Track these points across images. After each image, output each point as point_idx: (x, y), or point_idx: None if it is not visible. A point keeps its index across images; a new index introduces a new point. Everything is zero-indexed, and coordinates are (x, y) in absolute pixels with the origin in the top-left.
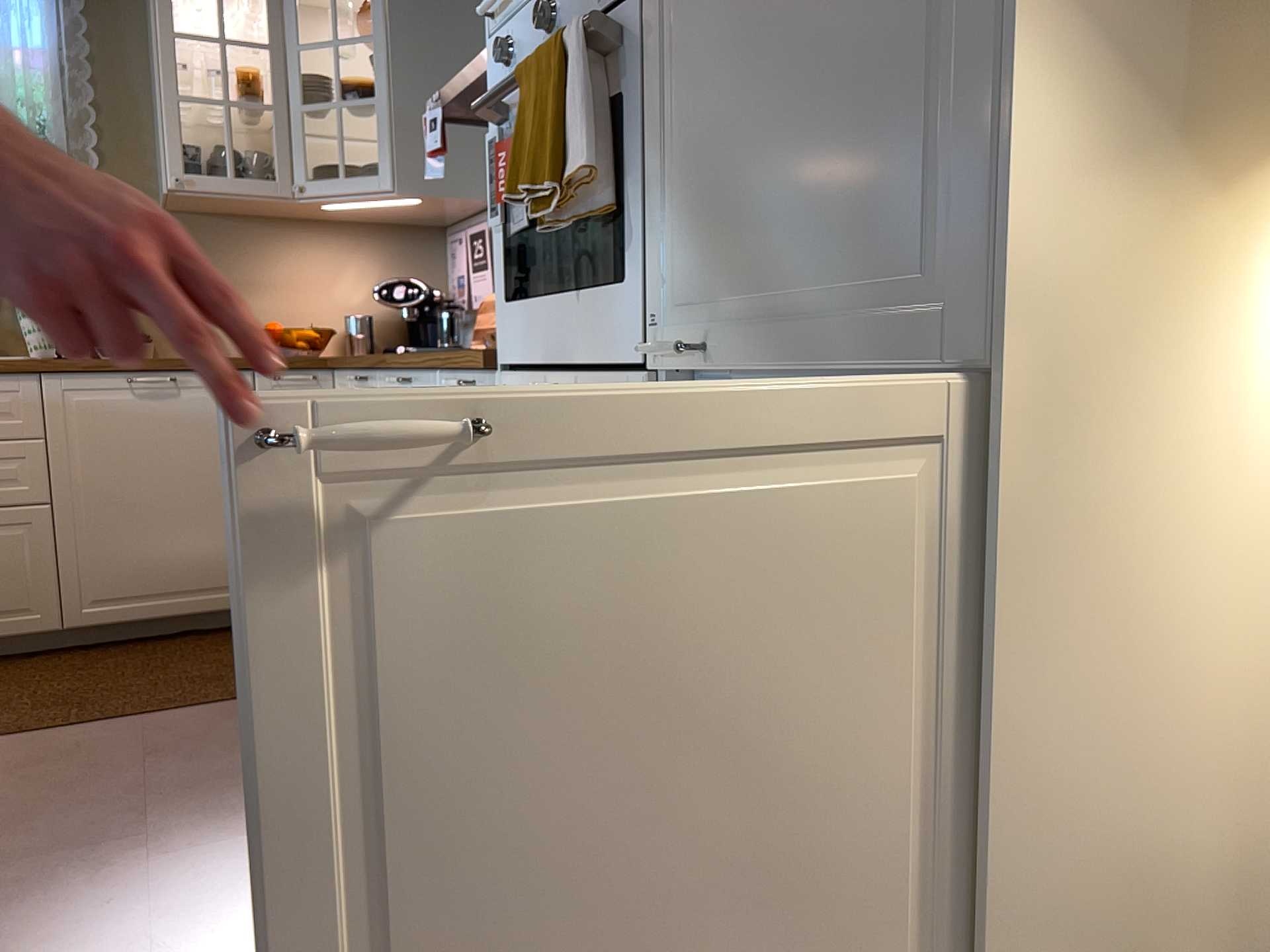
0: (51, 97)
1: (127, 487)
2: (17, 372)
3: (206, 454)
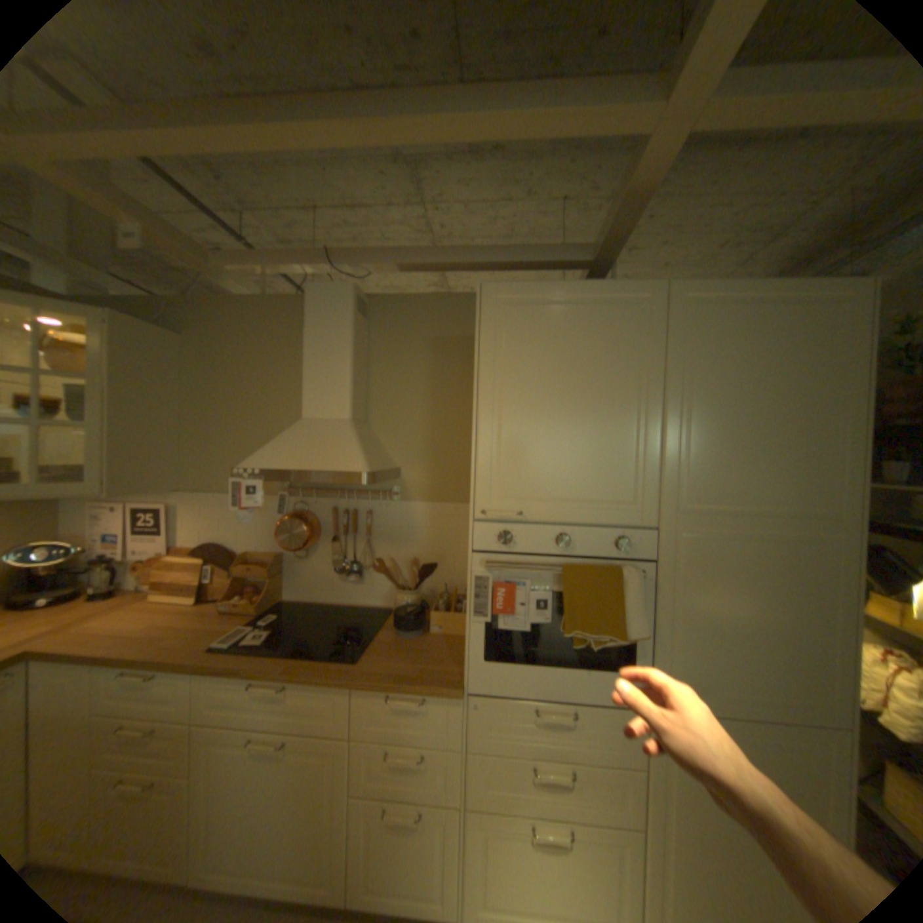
0: None
1: None
2: None
3: None
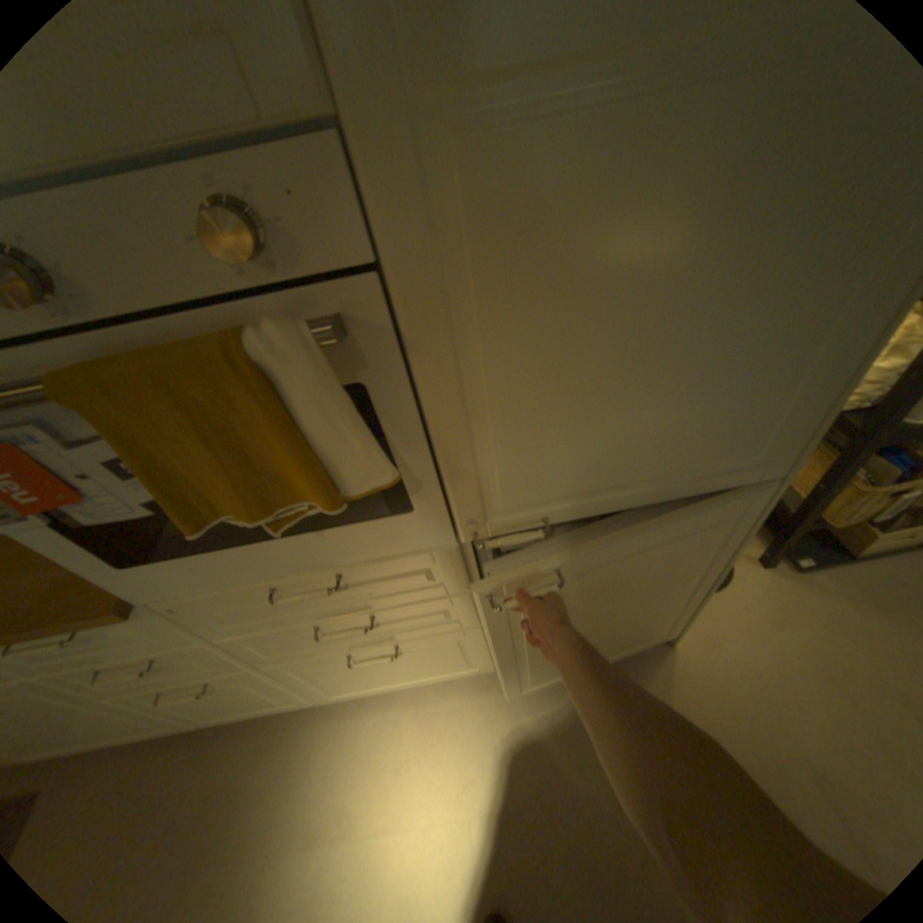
0: None
1: None
2: None
3: None
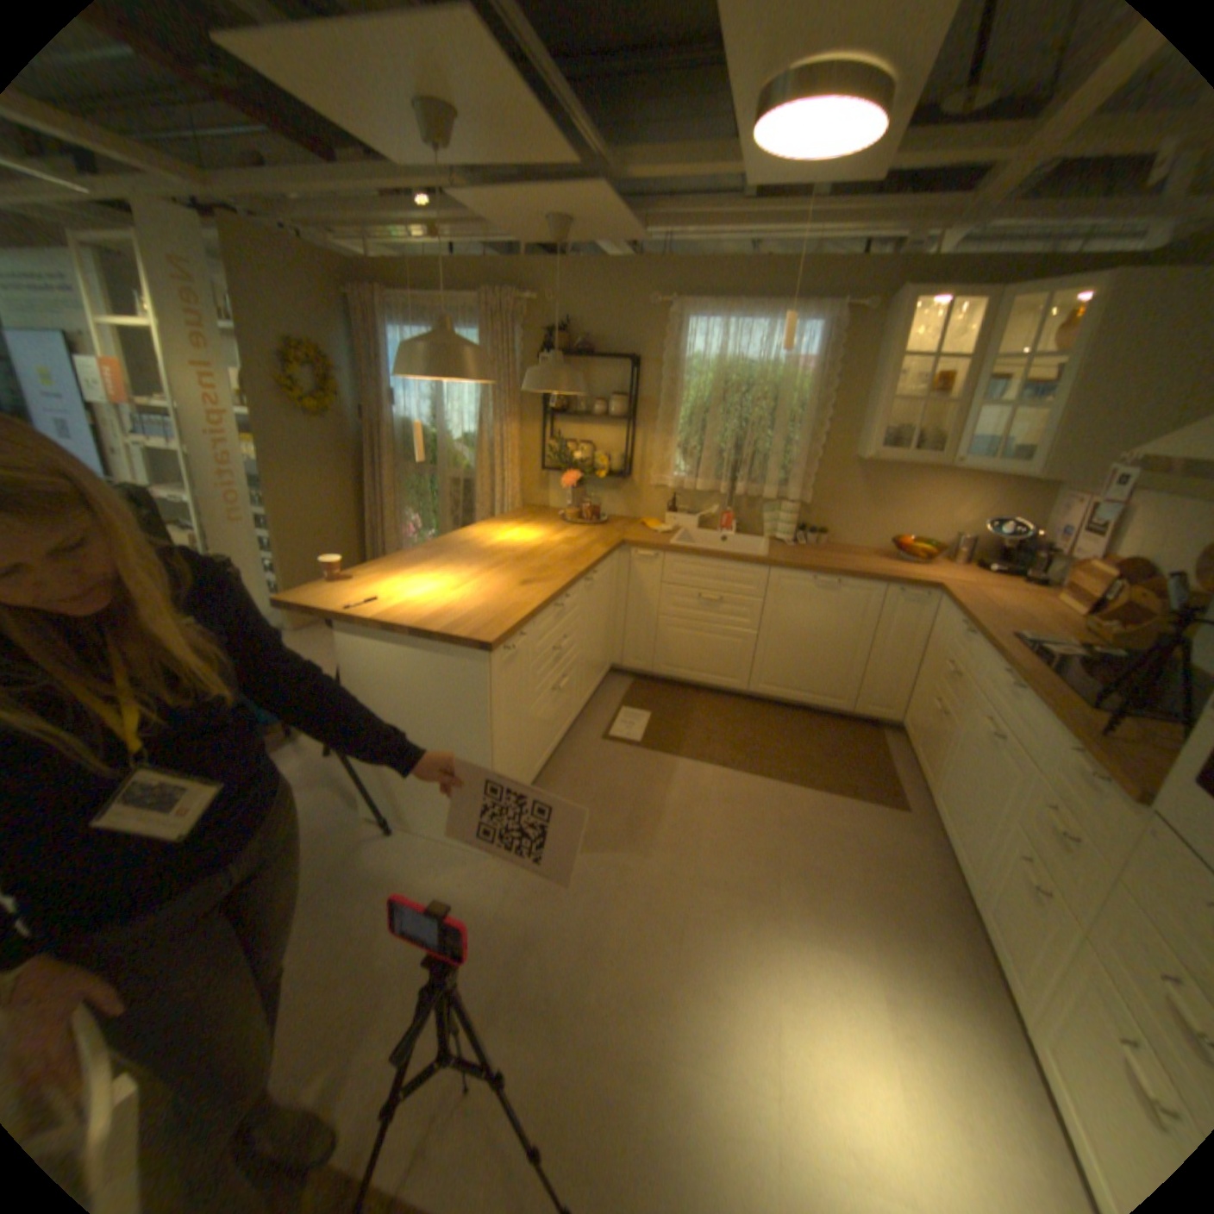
0: (812, 389)
1: (797, 633)
2: (760, 565)
3: (845, 625)
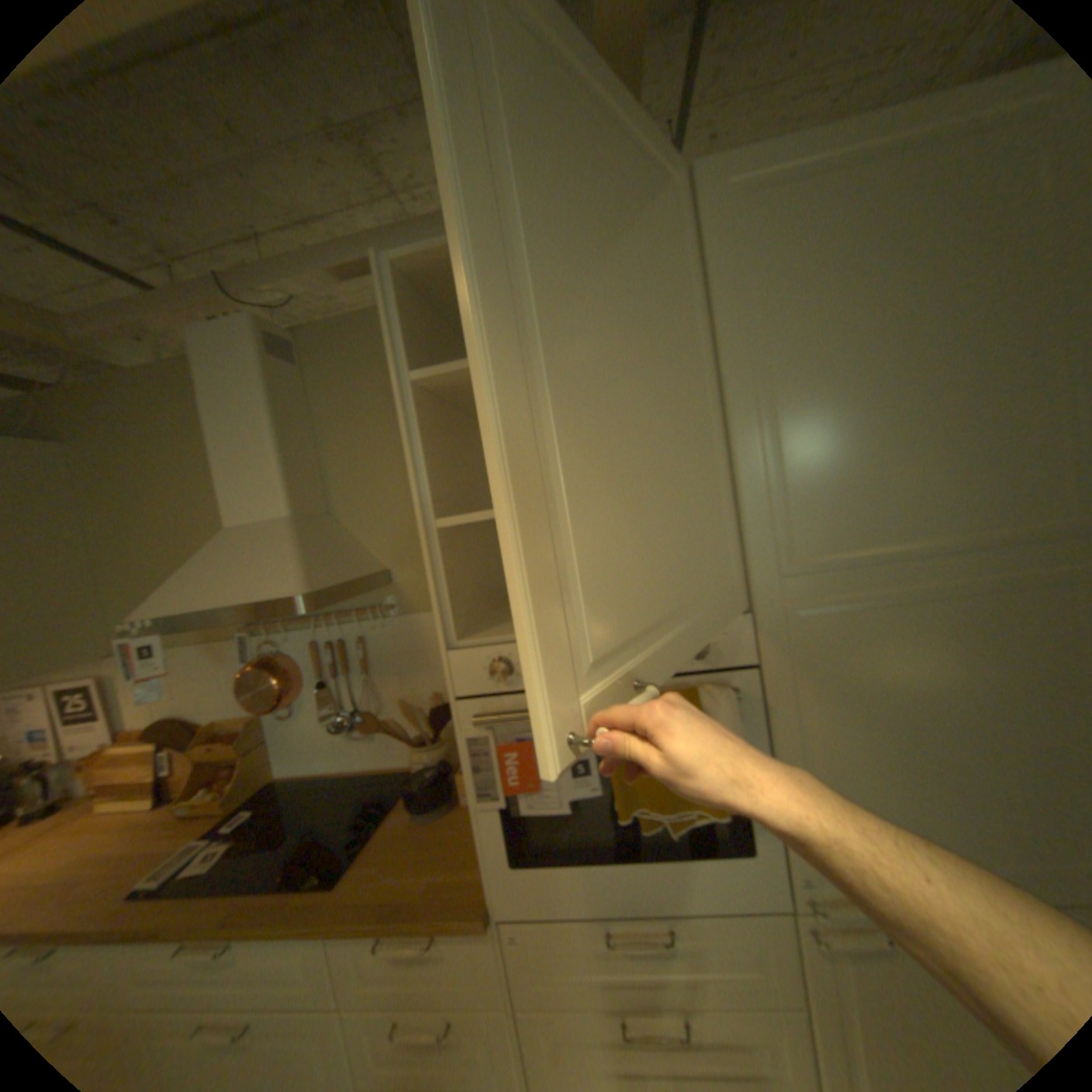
0: None
1: None
2: None
3: None
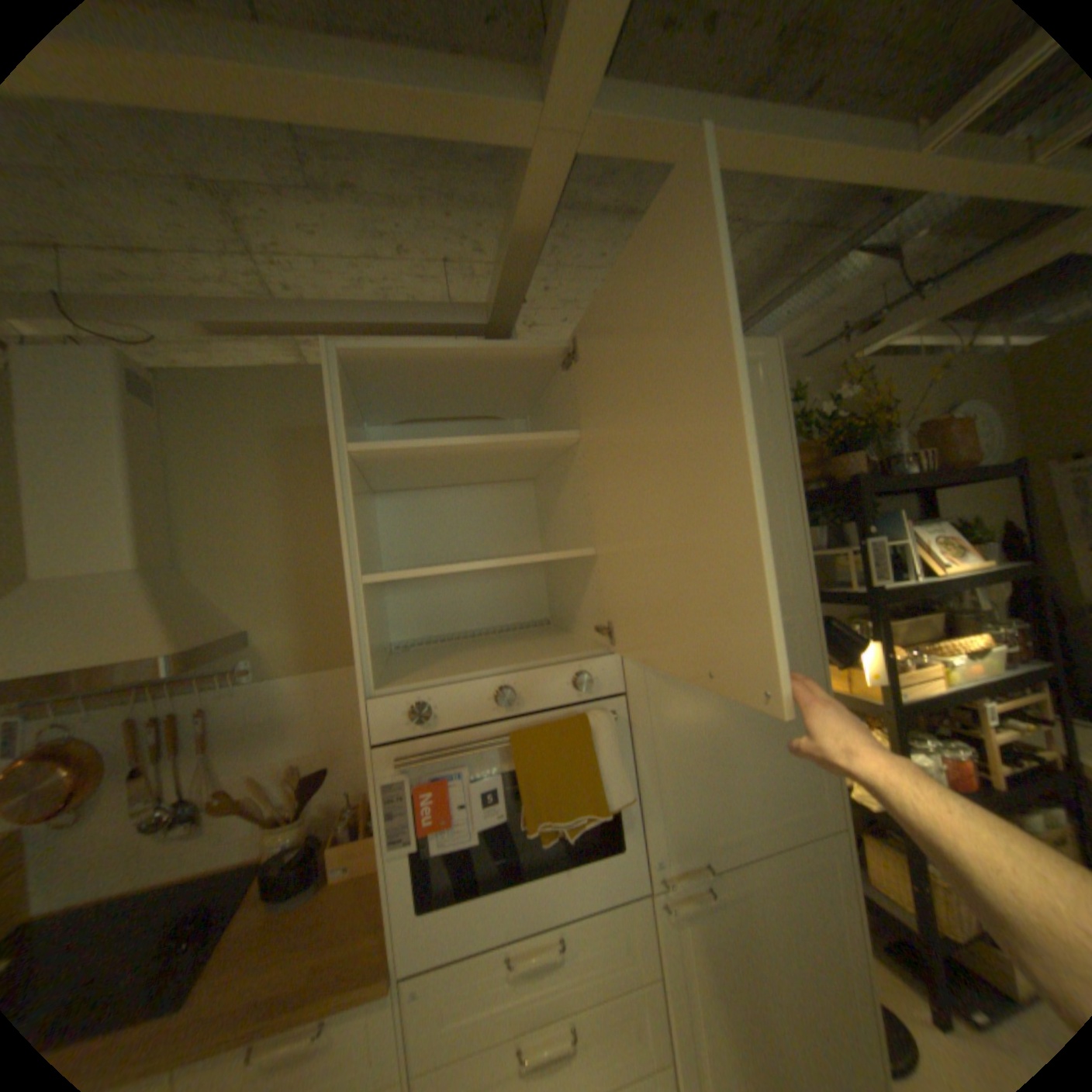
0: None
1: None
2: None
3: None
